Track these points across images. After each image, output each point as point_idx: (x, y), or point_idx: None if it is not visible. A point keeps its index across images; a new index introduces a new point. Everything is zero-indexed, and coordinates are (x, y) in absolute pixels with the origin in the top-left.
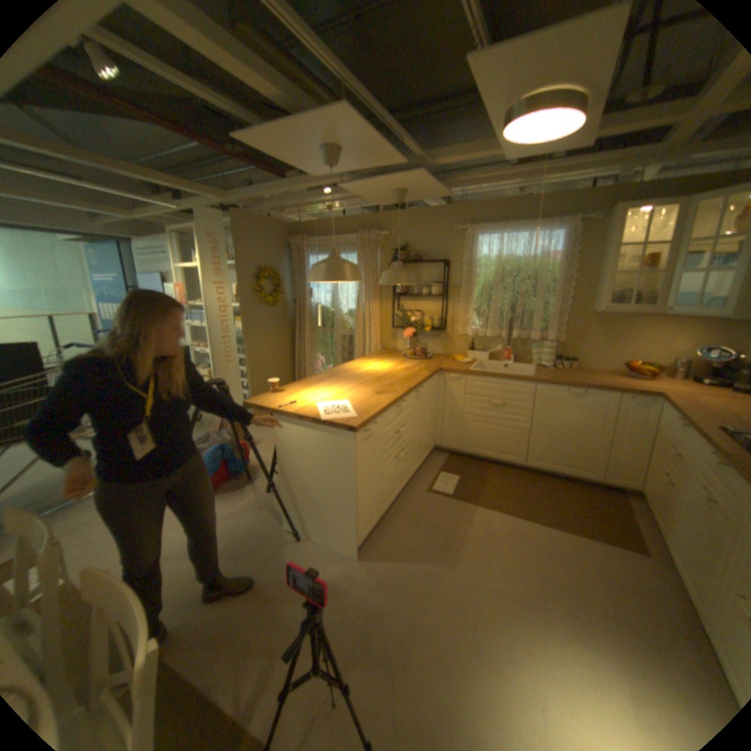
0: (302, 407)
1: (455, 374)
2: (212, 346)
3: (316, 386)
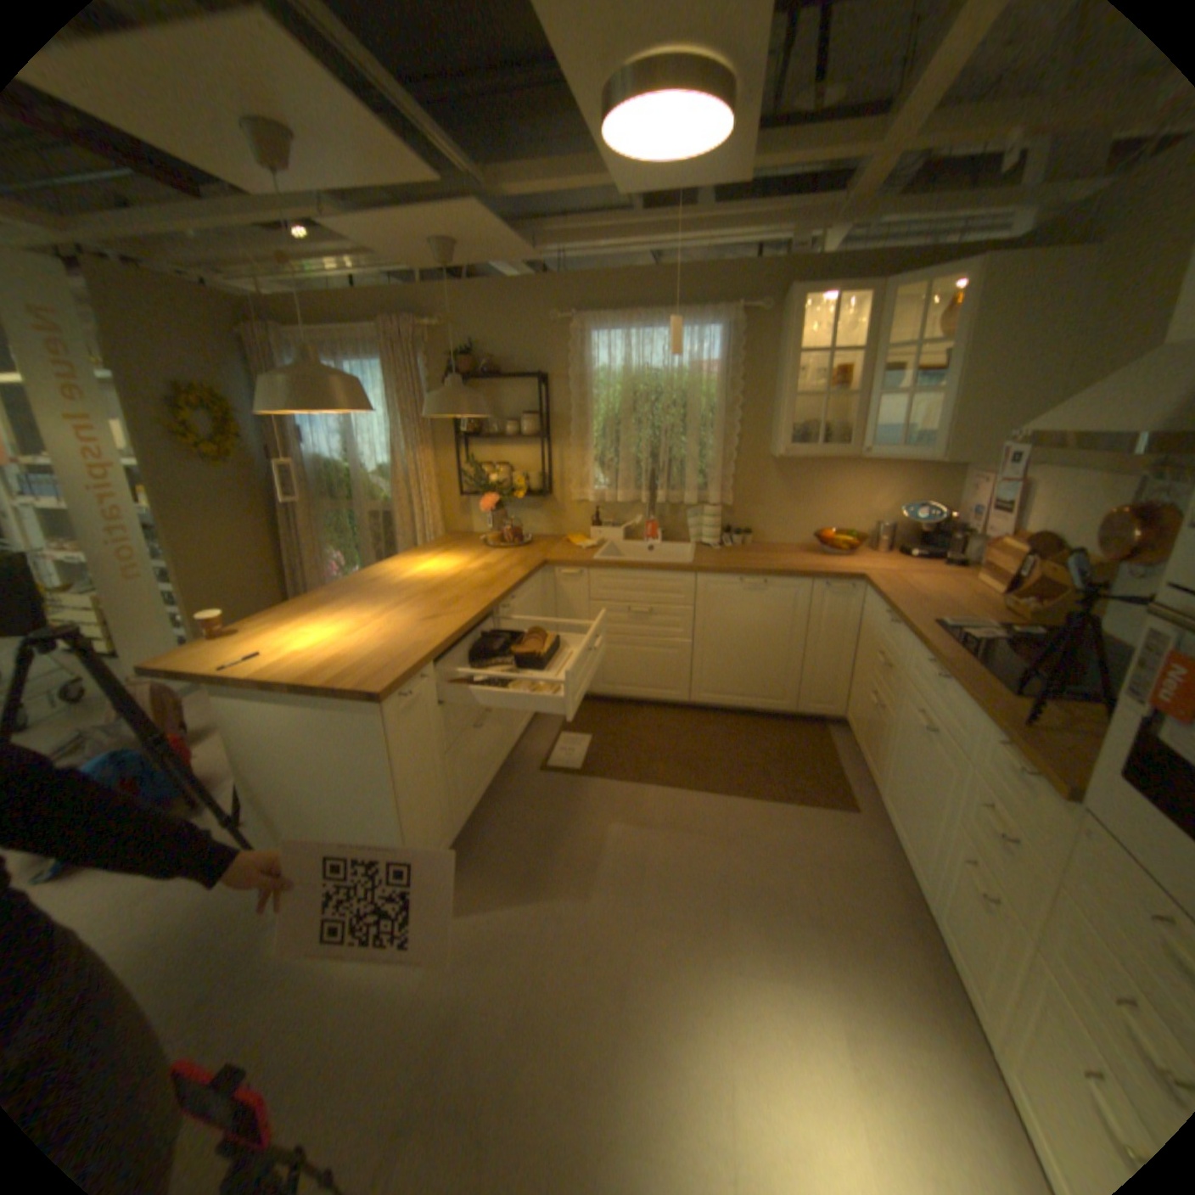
0: (272, 664)
1: (572, 570)
2: (86, 549)
3: (311, 616)
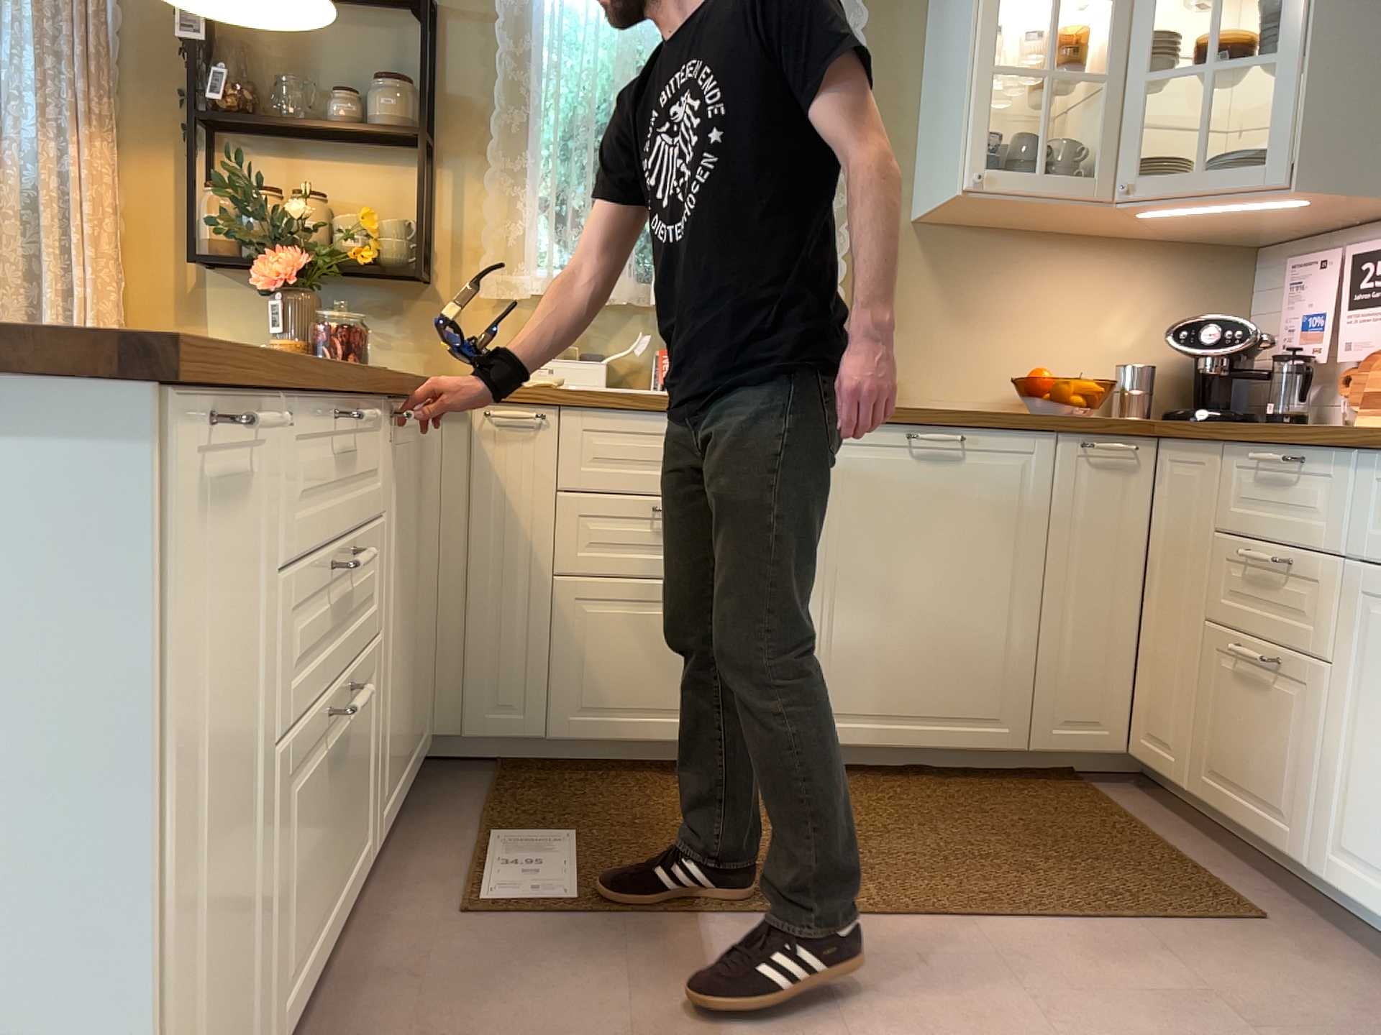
0: None
1: (518, 408)
2: None
3: None
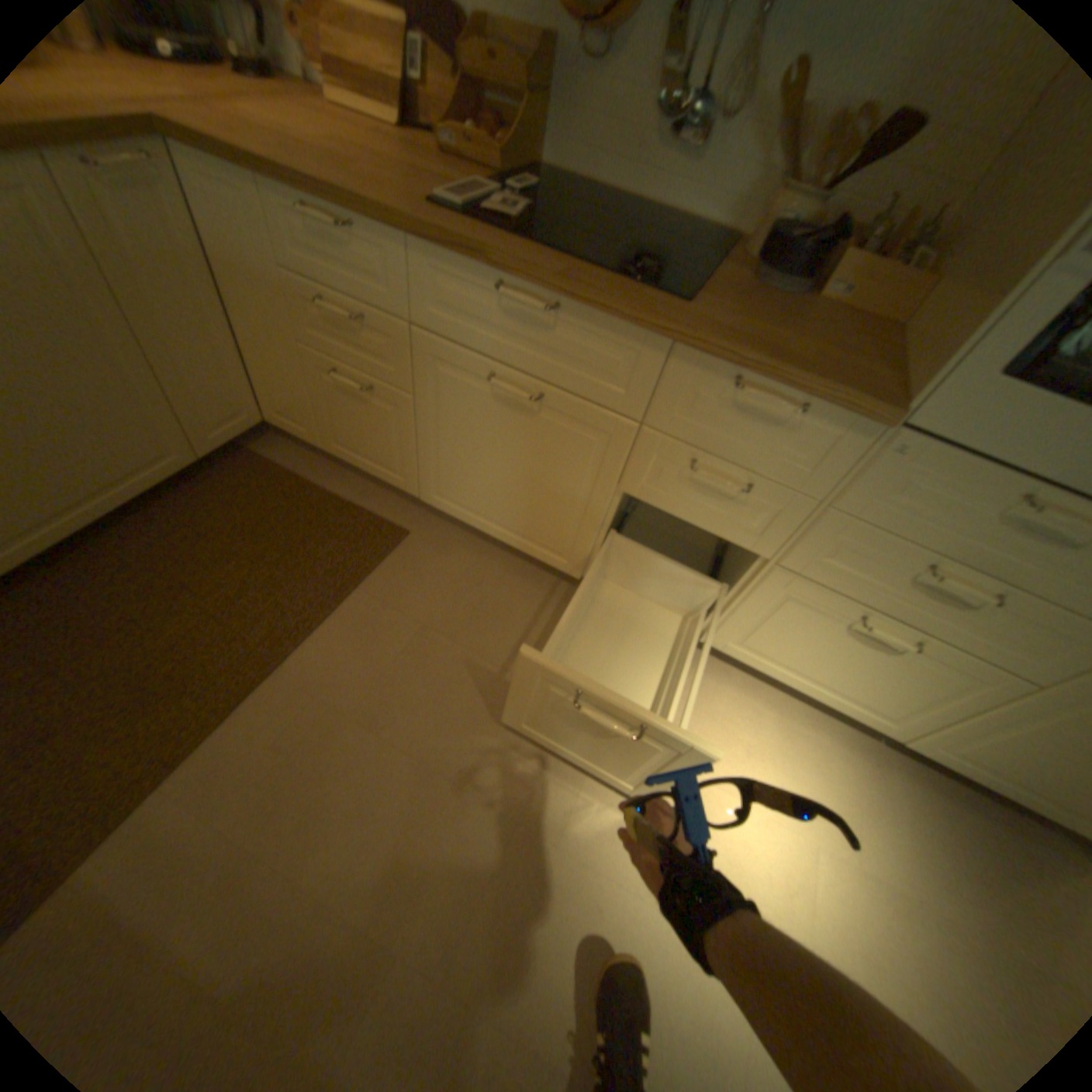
0: None
1: None
2: None
3: None
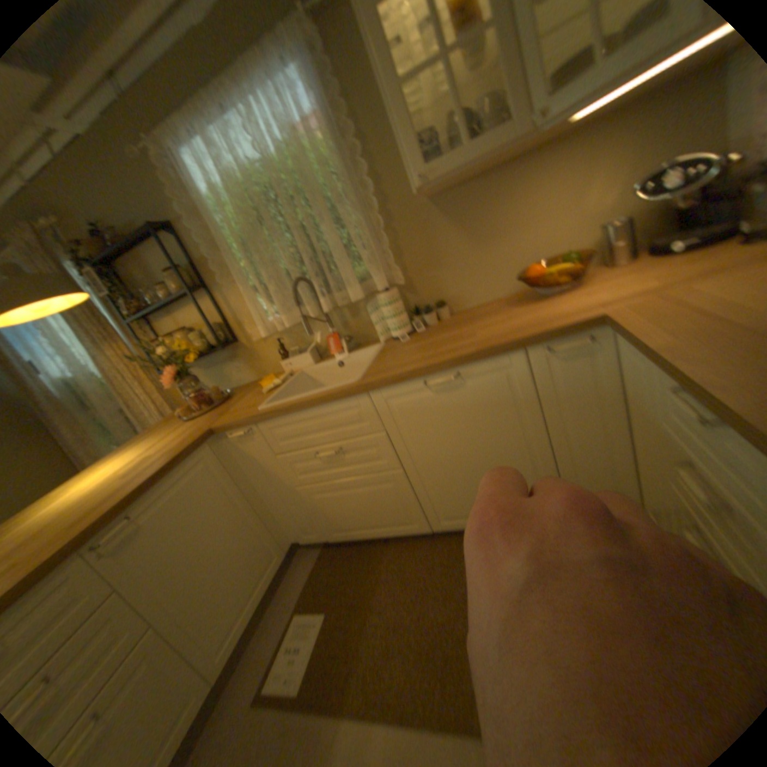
0: None
1: (241, 428)
2: None
3: None
